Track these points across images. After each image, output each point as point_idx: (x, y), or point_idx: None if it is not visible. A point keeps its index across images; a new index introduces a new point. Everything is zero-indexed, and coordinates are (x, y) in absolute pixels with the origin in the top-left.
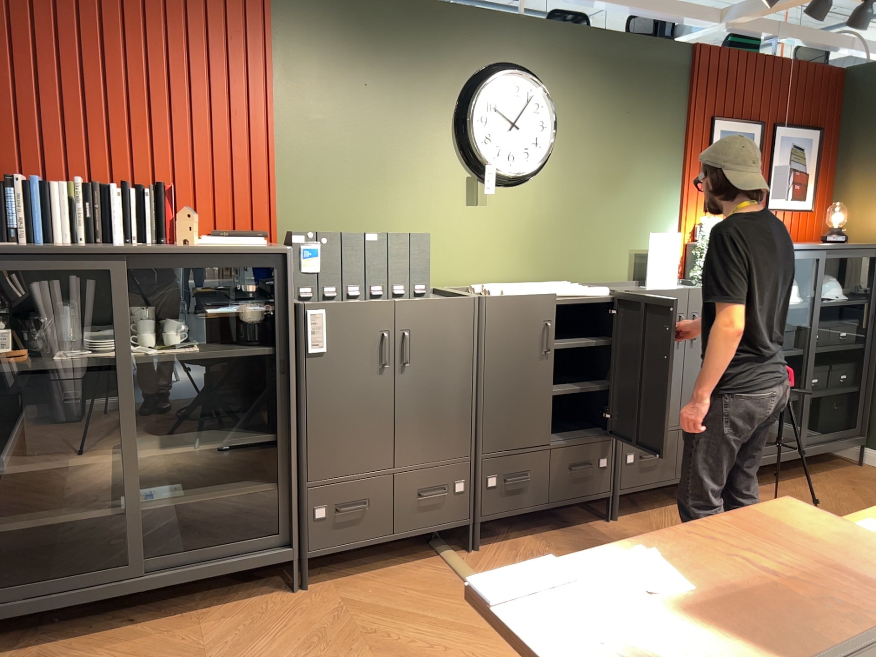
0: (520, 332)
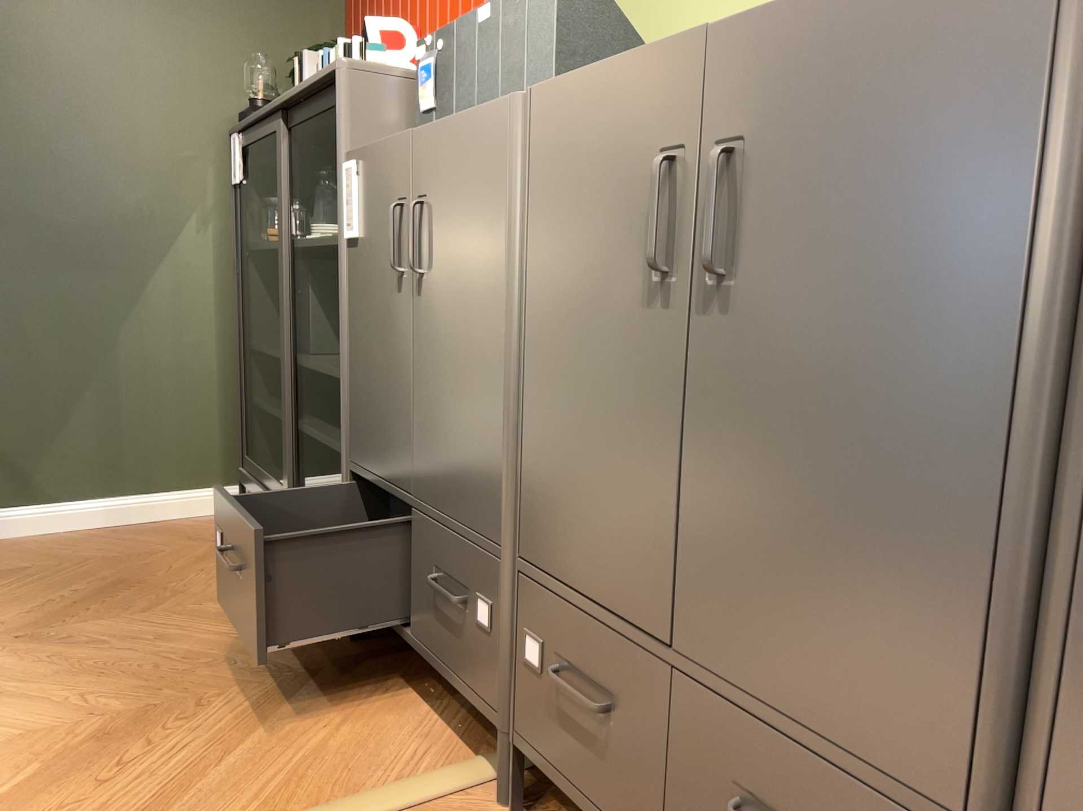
0: (596, 196)
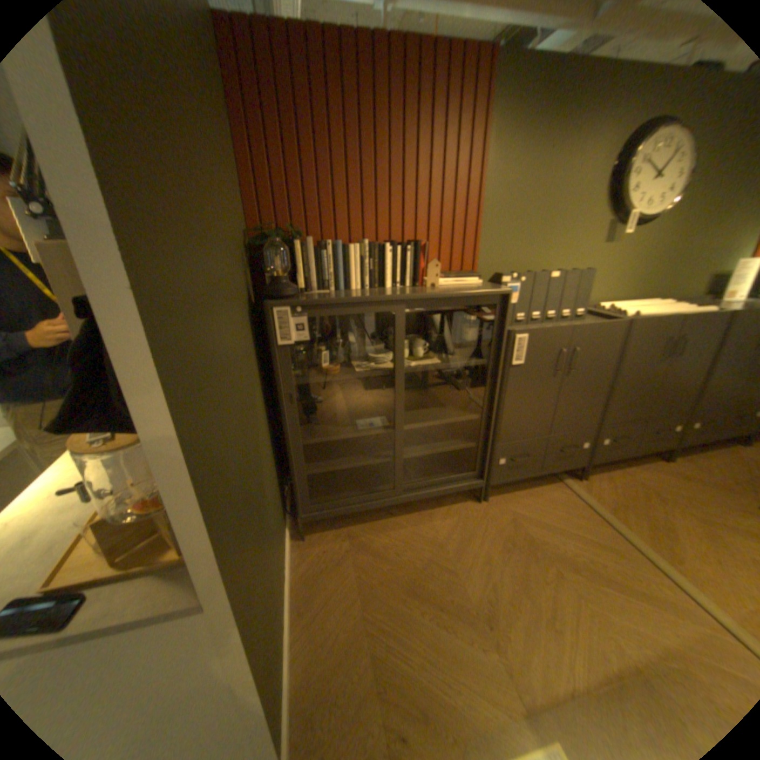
0: (652, 344)
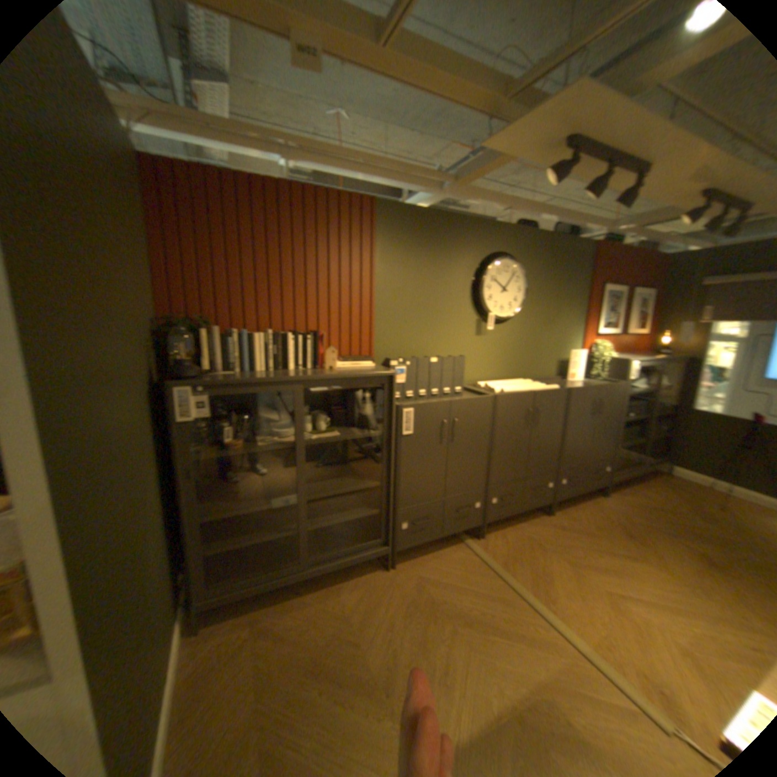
0: (515, 415)
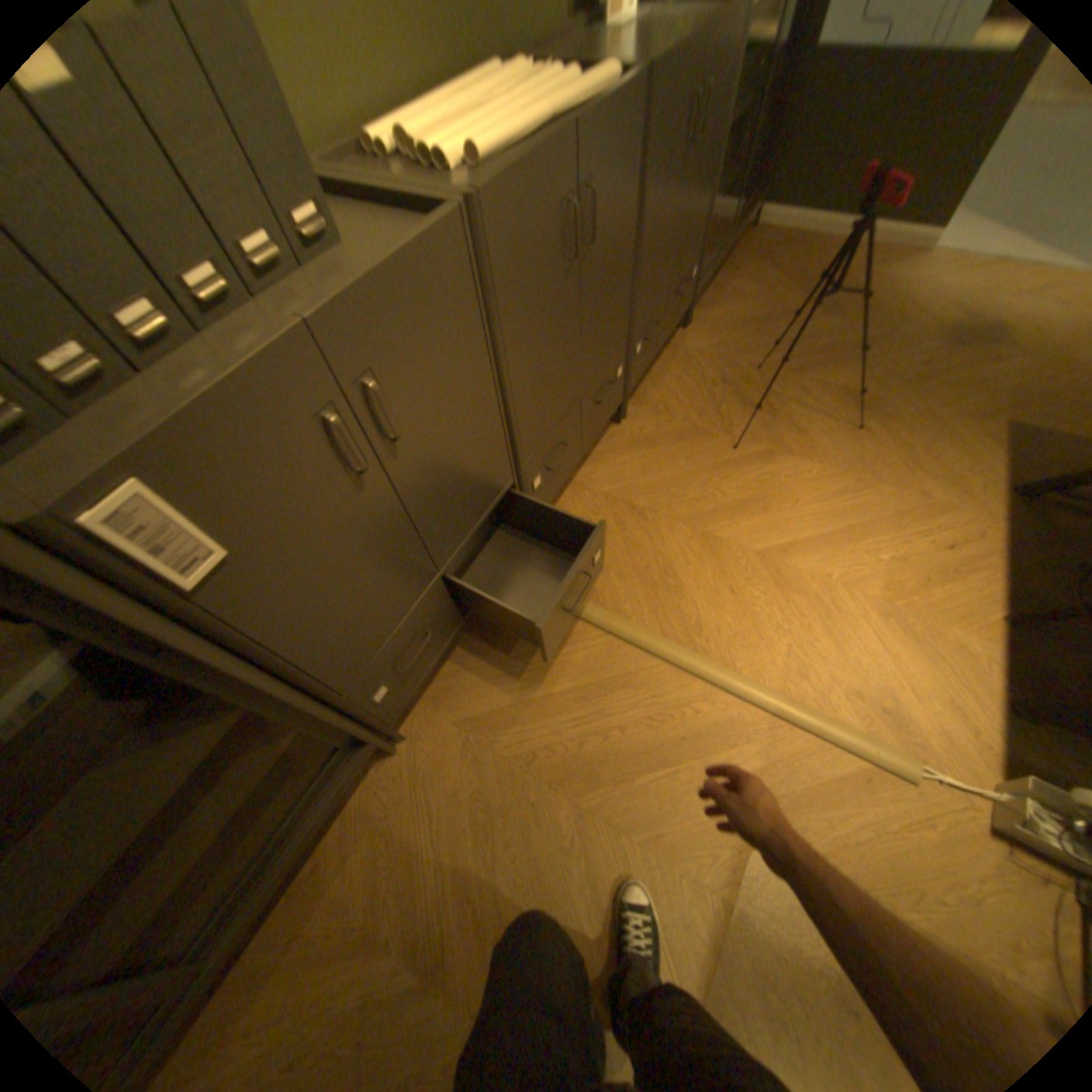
0: (537, 245)
